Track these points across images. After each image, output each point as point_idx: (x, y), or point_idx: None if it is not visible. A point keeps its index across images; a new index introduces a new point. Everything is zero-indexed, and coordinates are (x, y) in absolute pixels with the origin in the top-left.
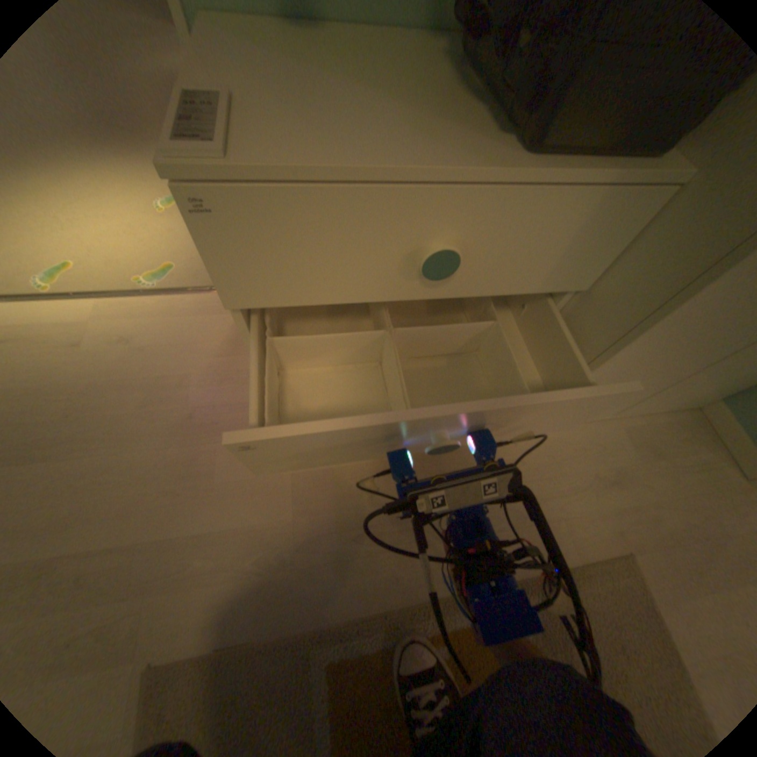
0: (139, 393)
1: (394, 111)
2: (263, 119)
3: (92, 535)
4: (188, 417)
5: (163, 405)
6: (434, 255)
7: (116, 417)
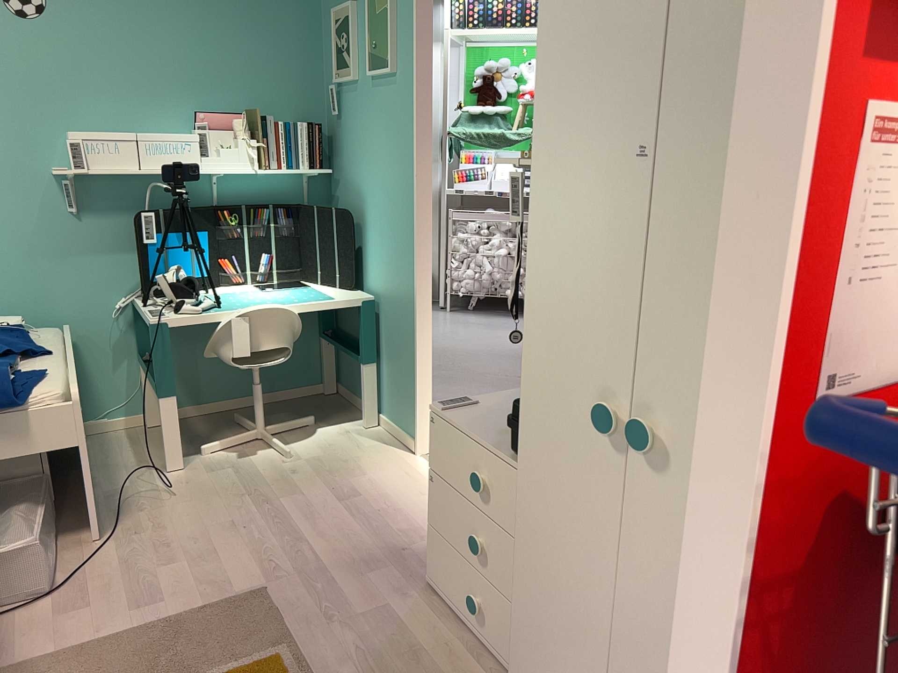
0: (406, 527)
1: (505, 426)
2: (466, 410)
3: (319, 547)
4: (401, 550)
5: (404, 538)
6: (473, 477)
7: (386, 527)
